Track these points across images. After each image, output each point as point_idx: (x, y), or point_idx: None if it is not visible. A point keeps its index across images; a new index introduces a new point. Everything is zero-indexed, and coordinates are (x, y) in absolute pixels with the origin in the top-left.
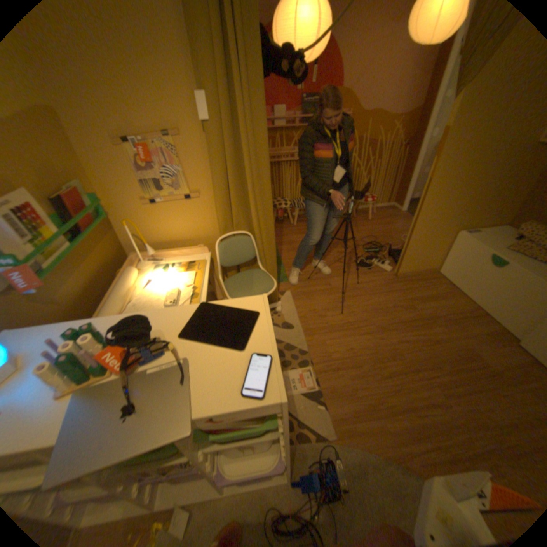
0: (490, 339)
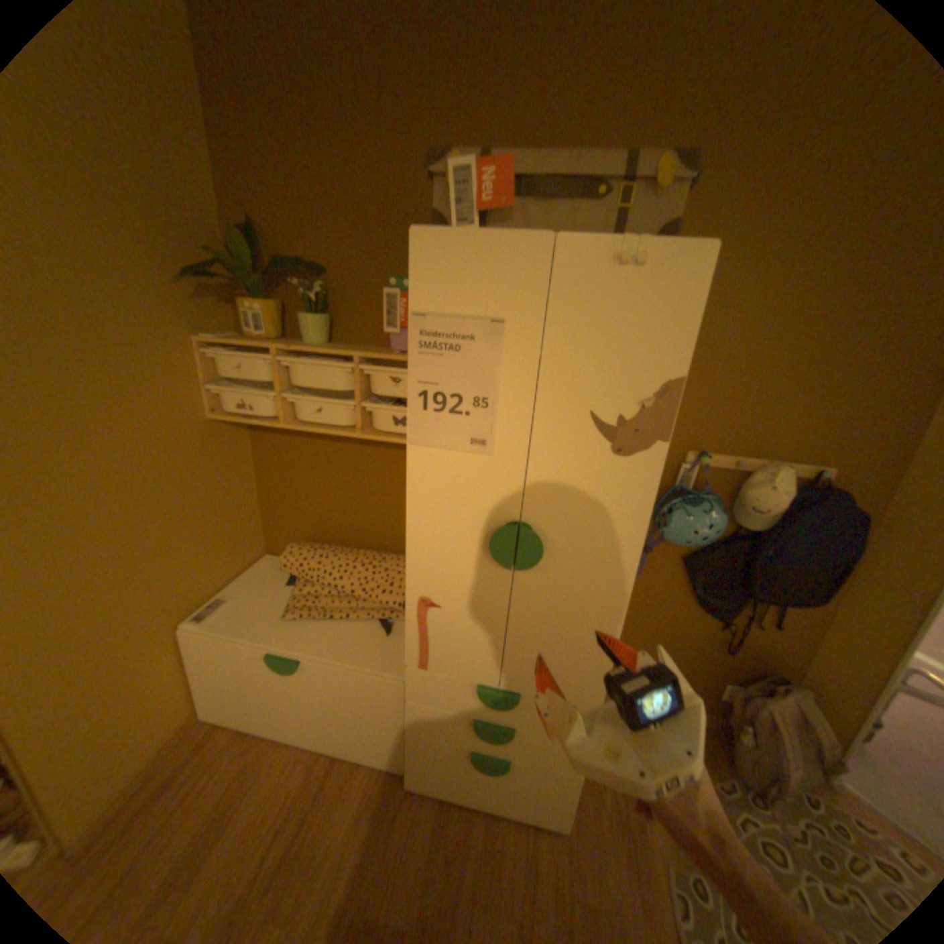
0: (365, 835)
